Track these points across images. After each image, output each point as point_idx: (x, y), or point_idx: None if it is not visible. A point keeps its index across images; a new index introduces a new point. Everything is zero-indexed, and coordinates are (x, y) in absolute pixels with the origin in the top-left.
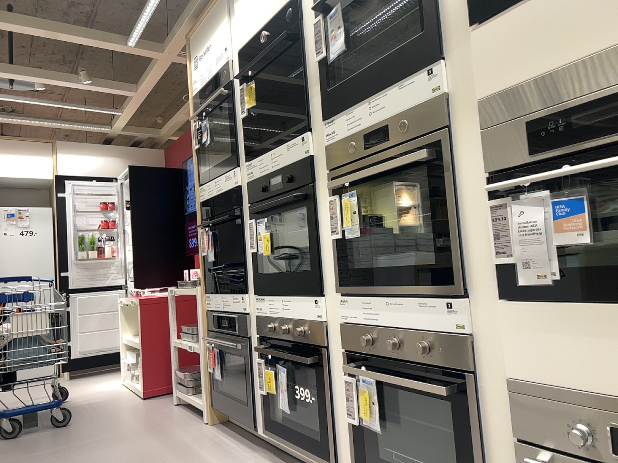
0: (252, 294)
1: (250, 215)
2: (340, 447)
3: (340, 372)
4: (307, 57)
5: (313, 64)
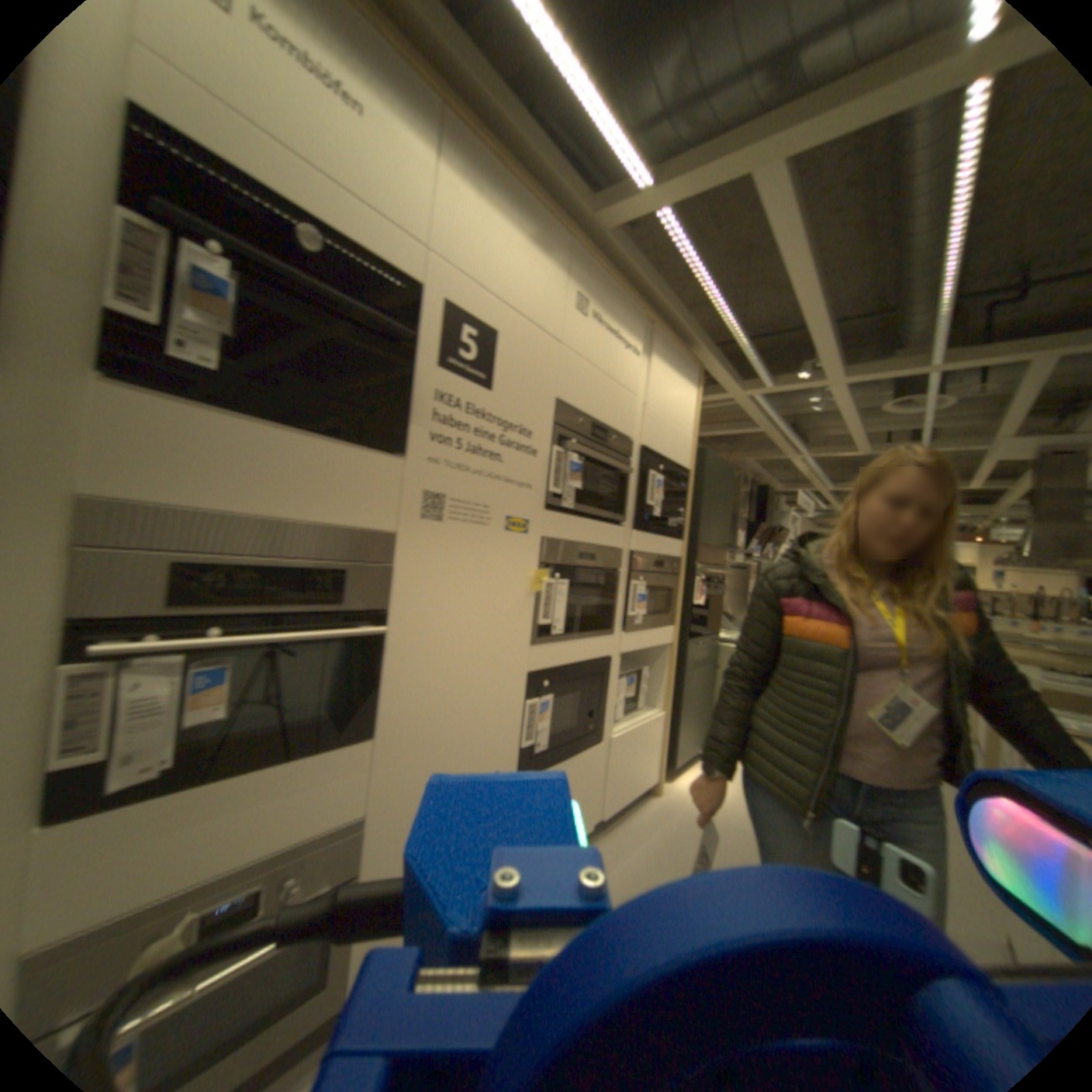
0: None
1: None
2: None
3: None
4: None
5: None
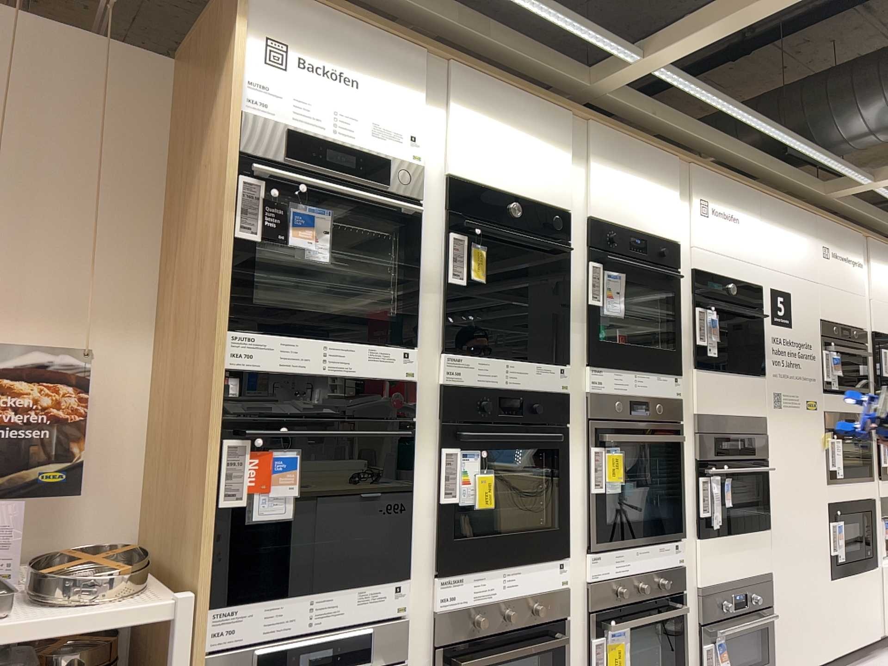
0: (420, 576)
1: (446, 442)
2: None
3: (577, 639)
4: (570, 285)
5: (577, 299)
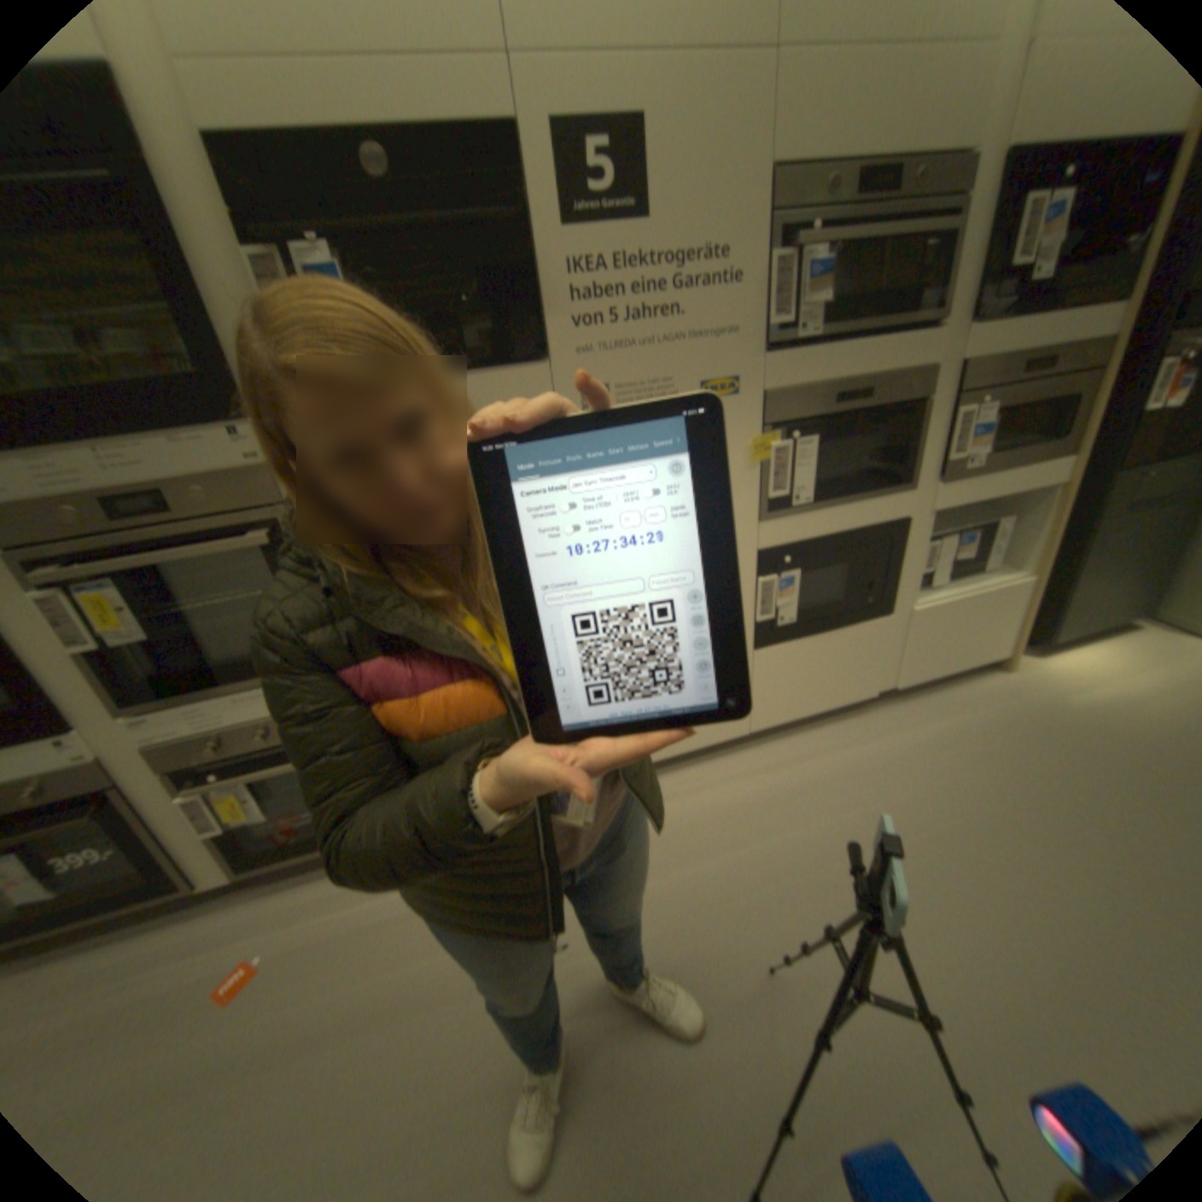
0: None
1: None
2: (187, 867)
3: (156, 798)
4: None
5: None
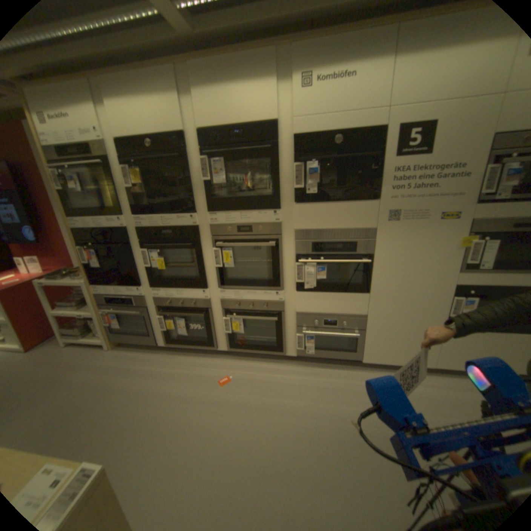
0: (146, 286)
1: (142, 247)
2: (218, 341)
3: (218, 316)
4: (192, 172)
5: (198, 179)
